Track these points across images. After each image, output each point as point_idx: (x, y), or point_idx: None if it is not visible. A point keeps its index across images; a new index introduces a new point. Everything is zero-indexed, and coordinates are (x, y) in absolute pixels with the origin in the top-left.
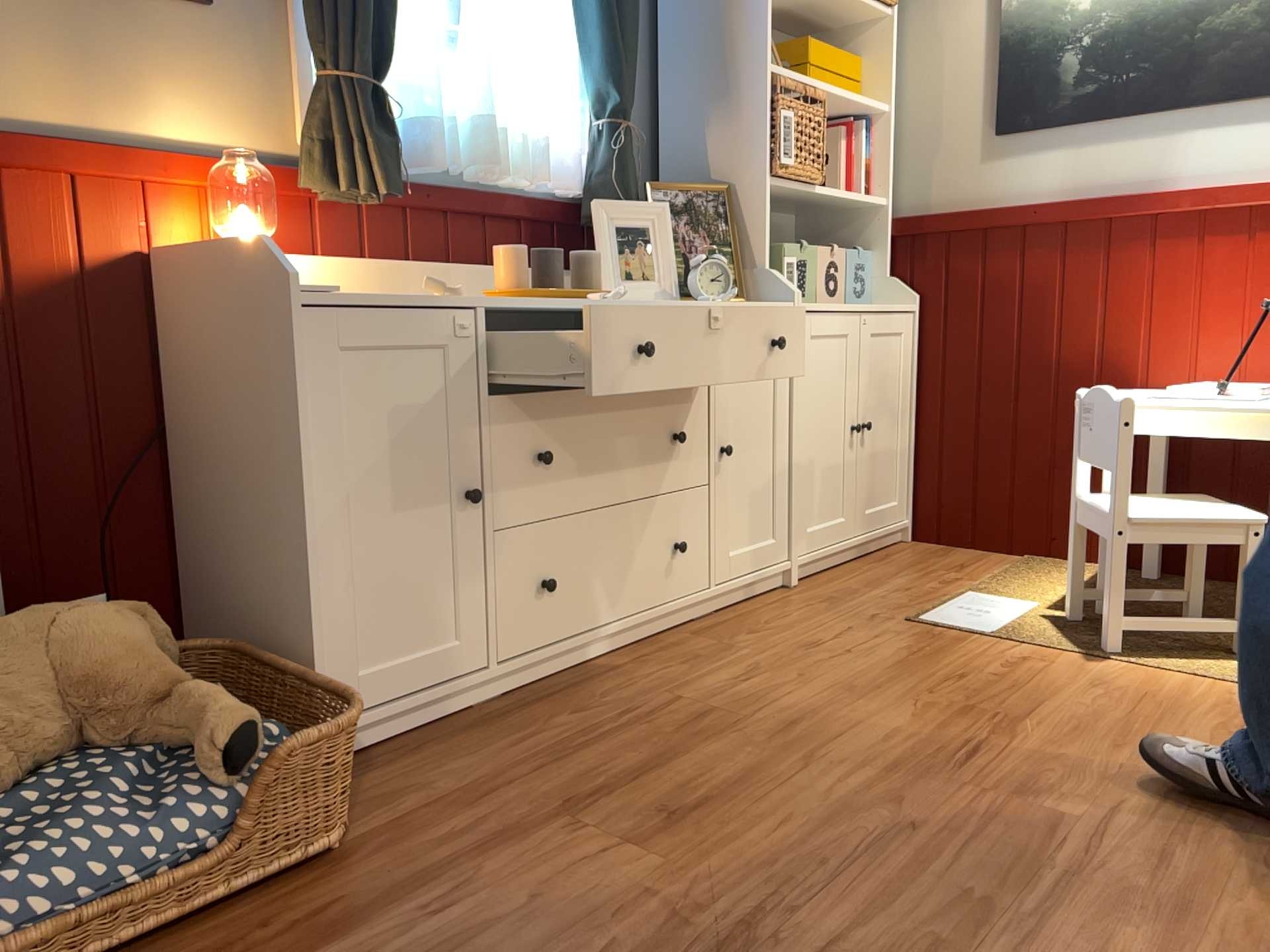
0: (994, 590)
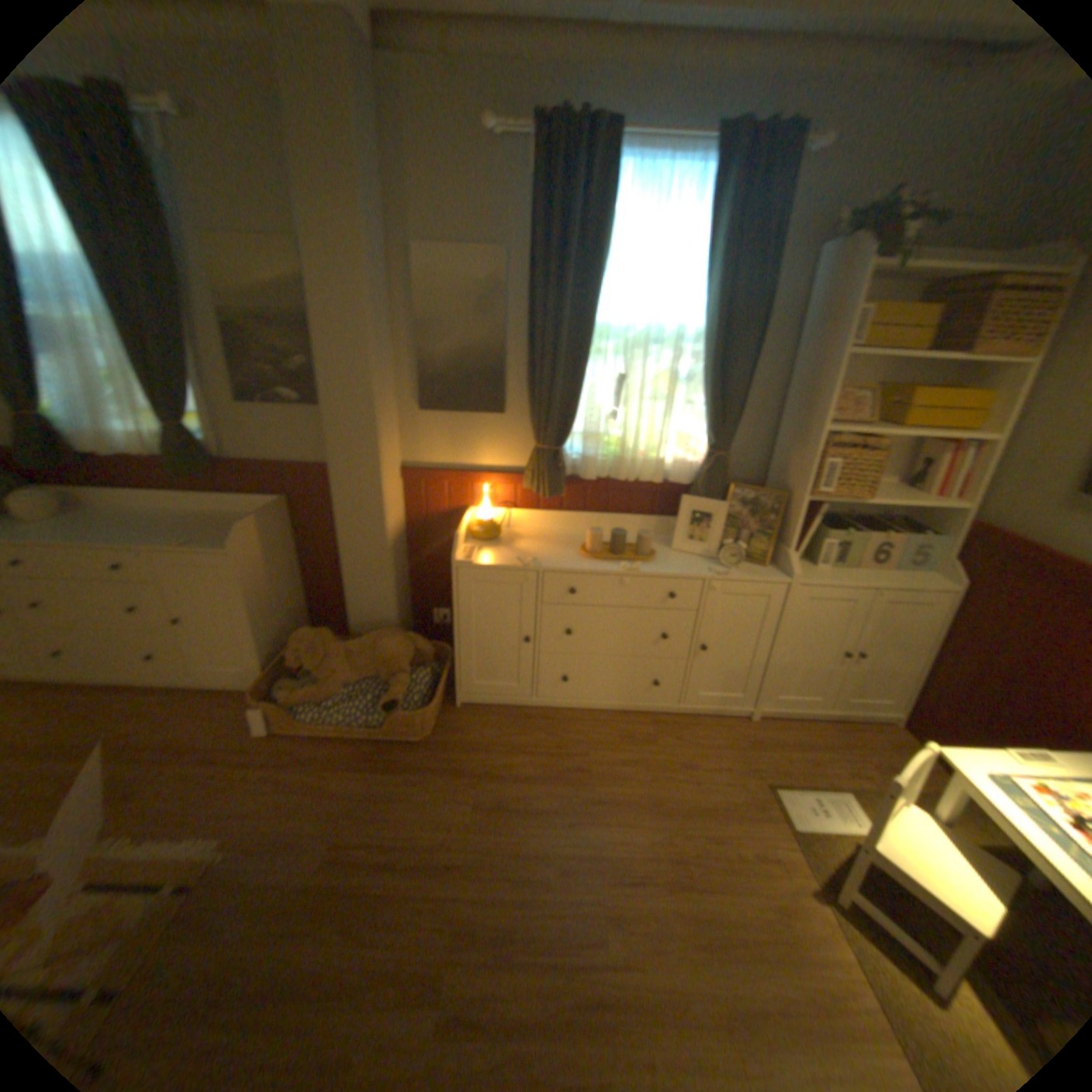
0: (870, 808)
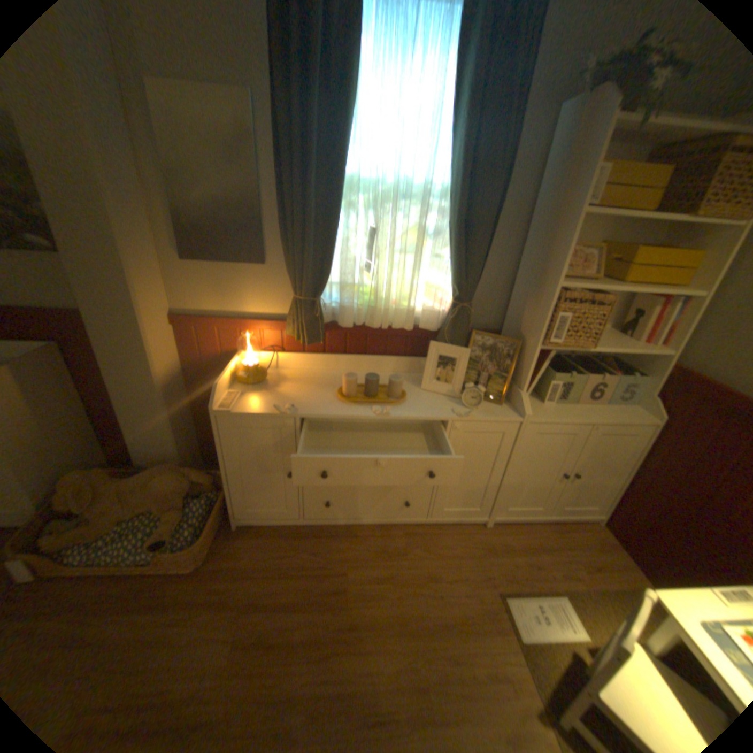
0: (582, 610)
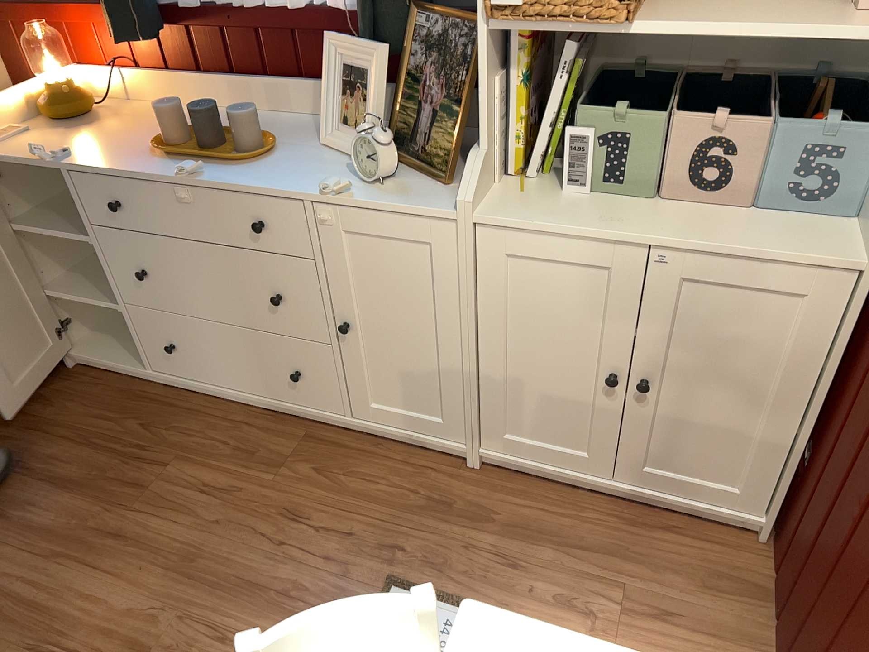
0: None
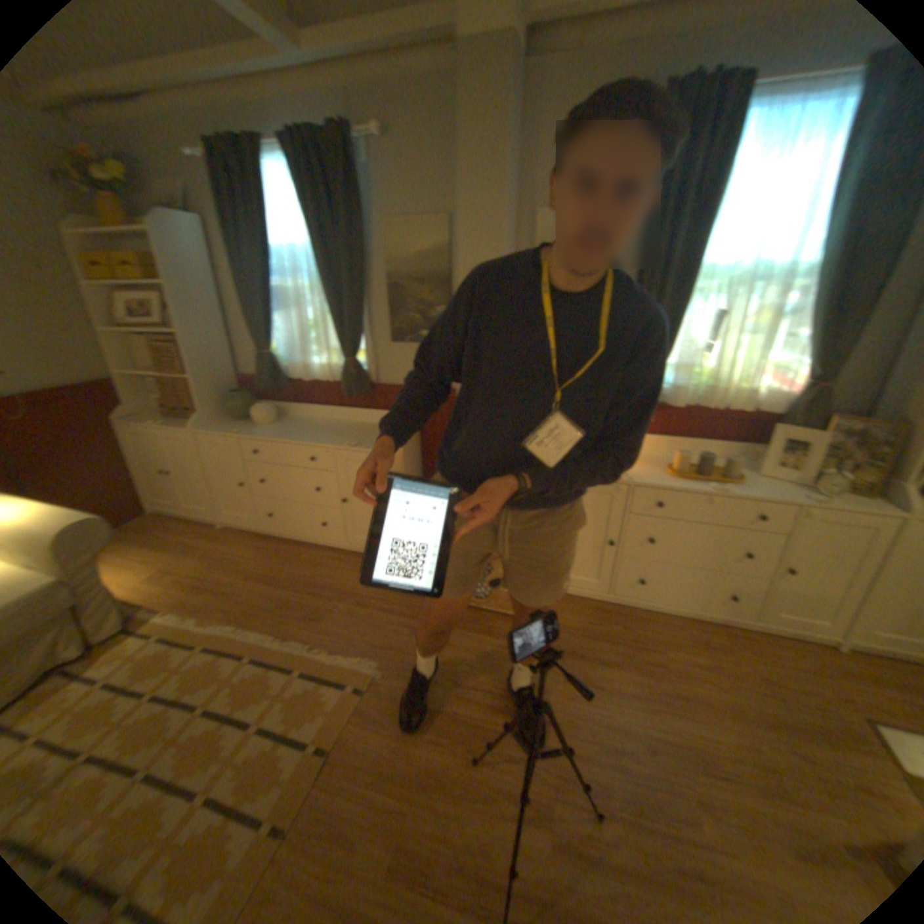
0: None
